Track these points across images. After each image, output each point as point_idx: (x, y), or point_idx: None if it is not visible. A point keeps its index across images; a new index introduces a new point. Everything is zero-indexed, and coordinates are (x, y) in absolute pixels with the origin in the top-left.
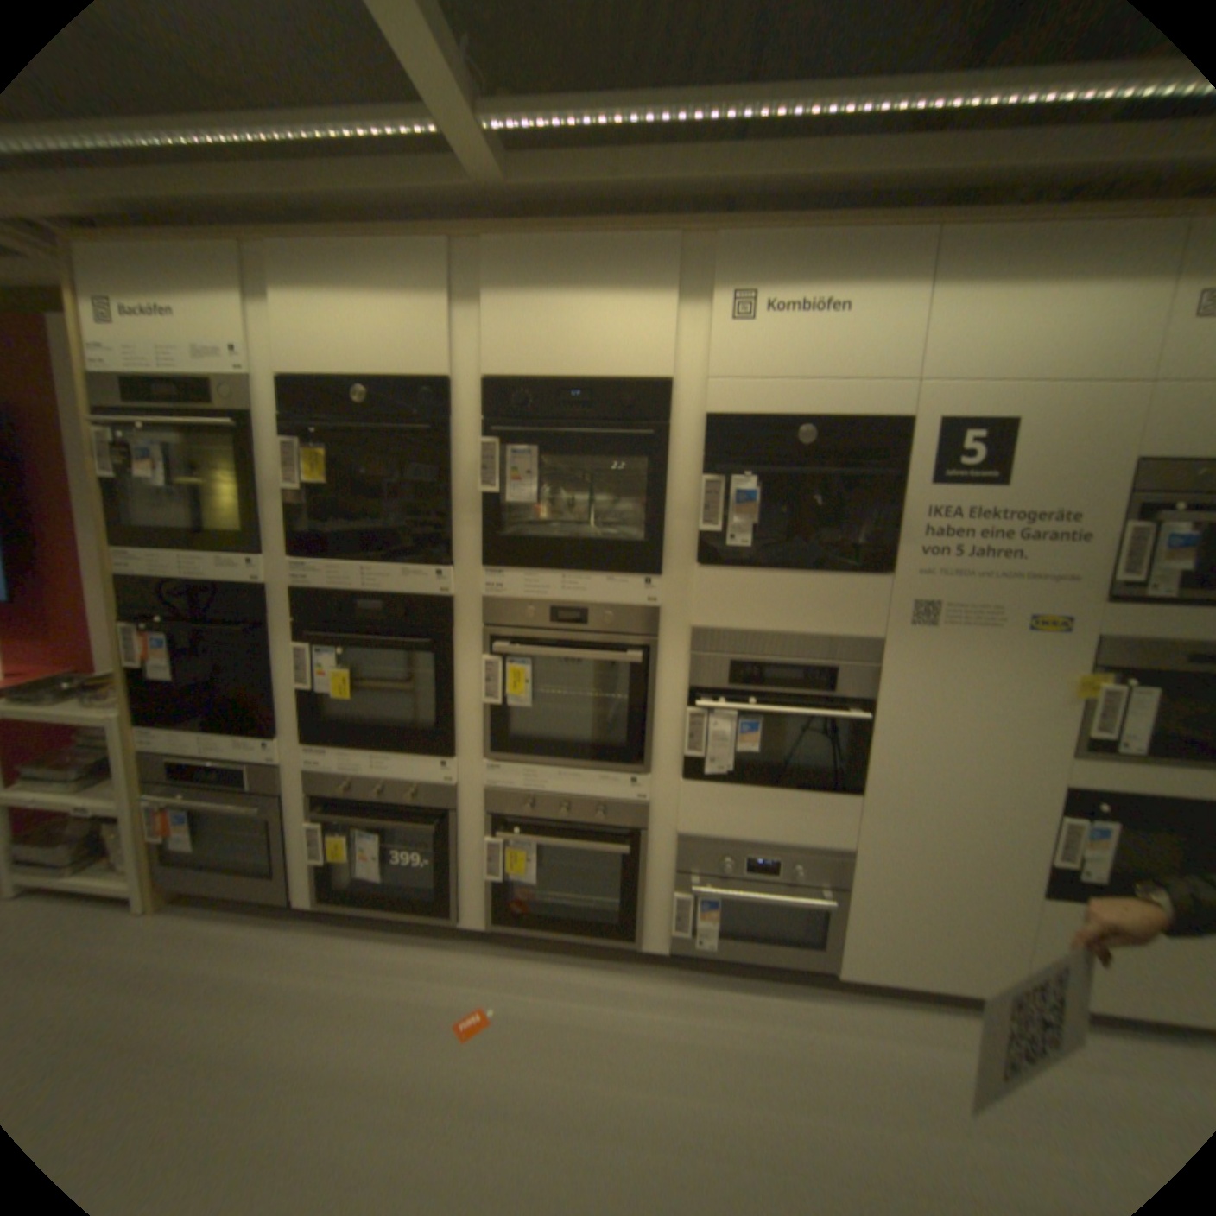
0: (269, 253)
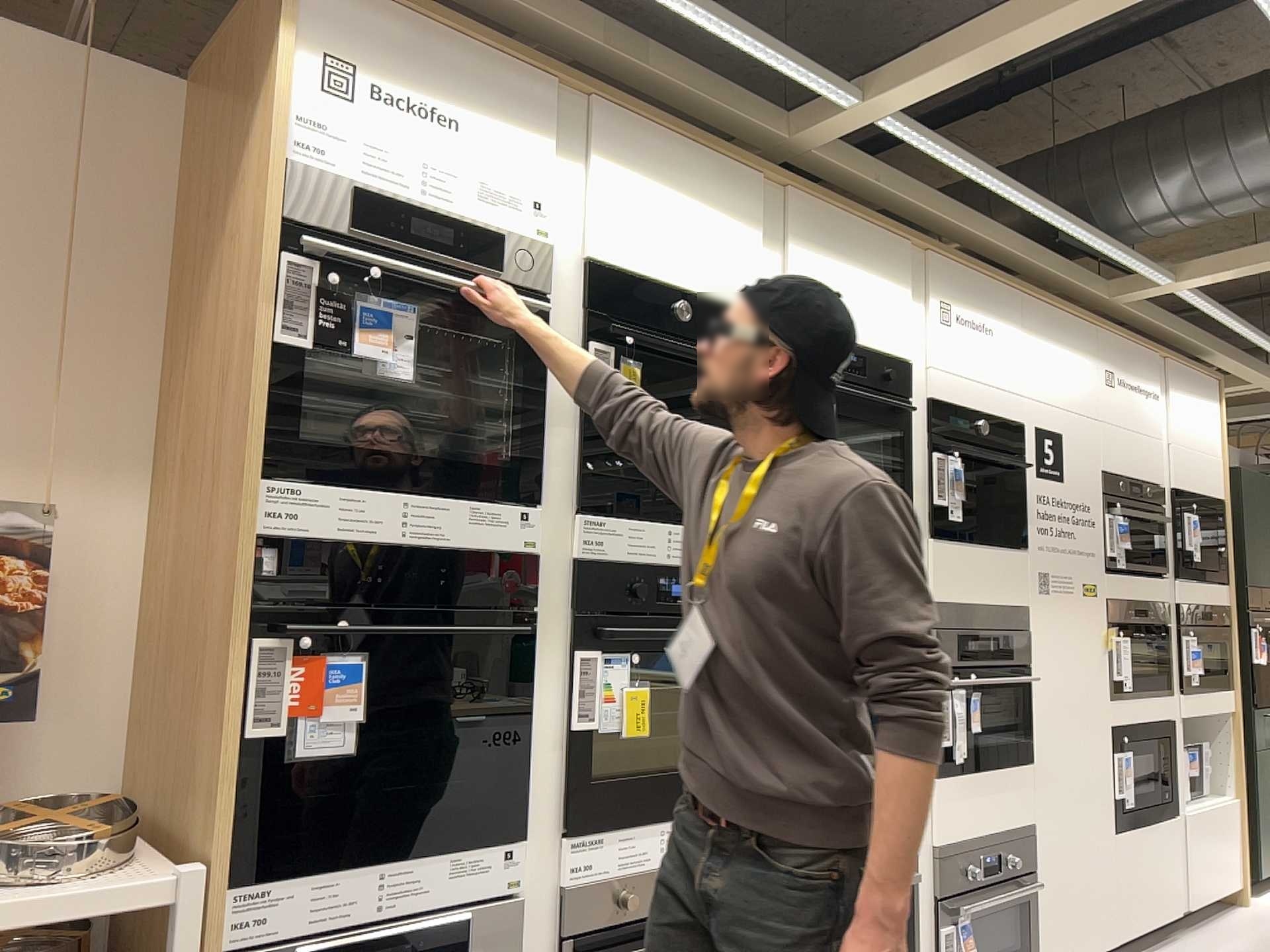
0: (601, 126)
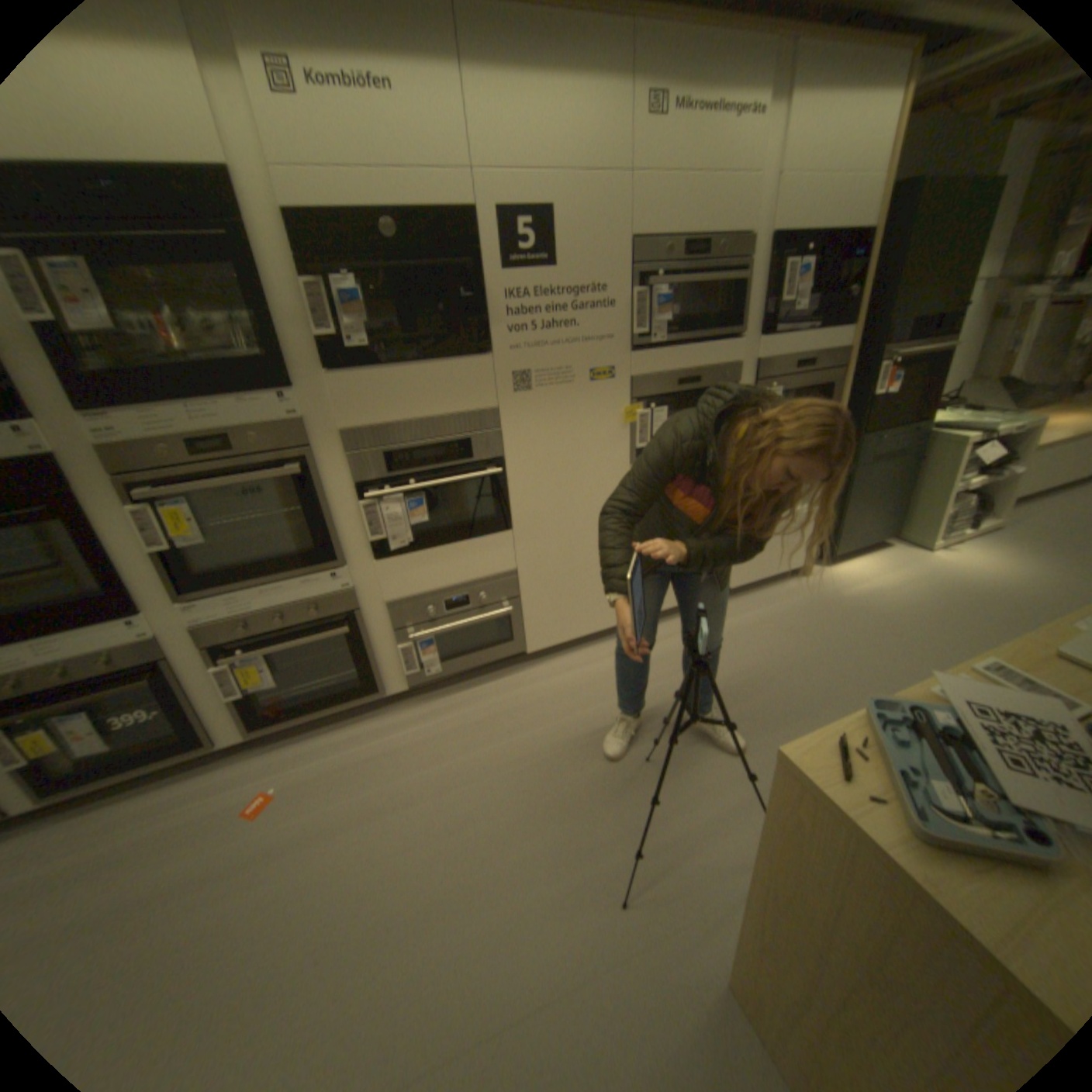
0: None
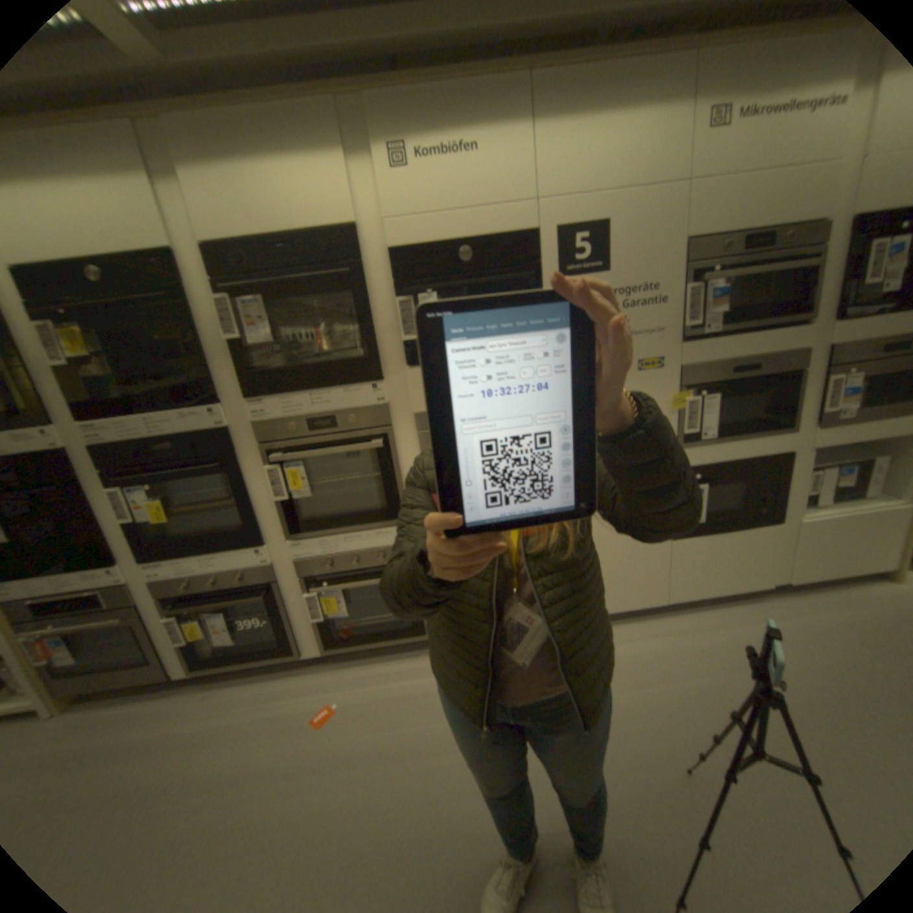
0: None
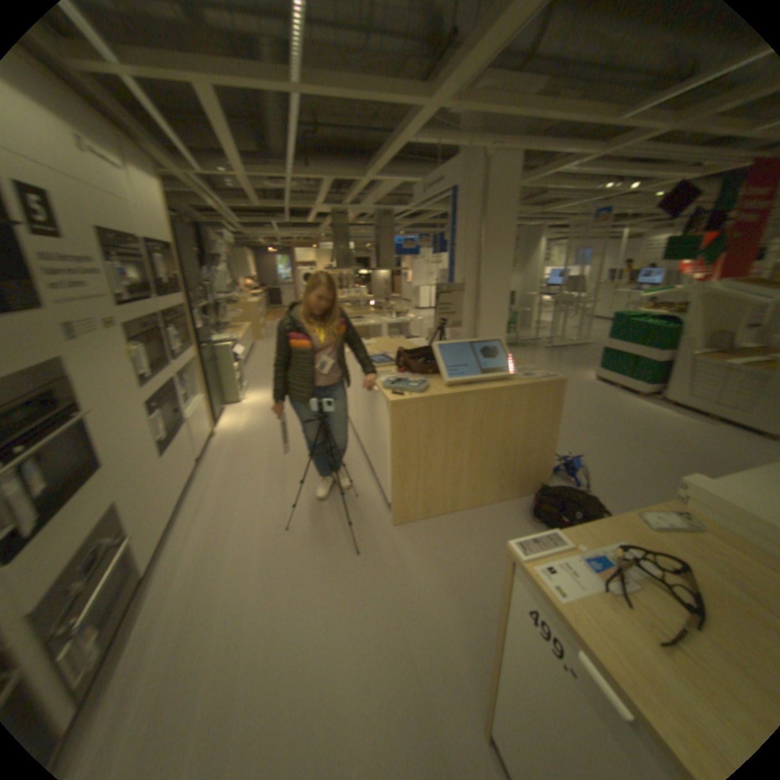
0: None
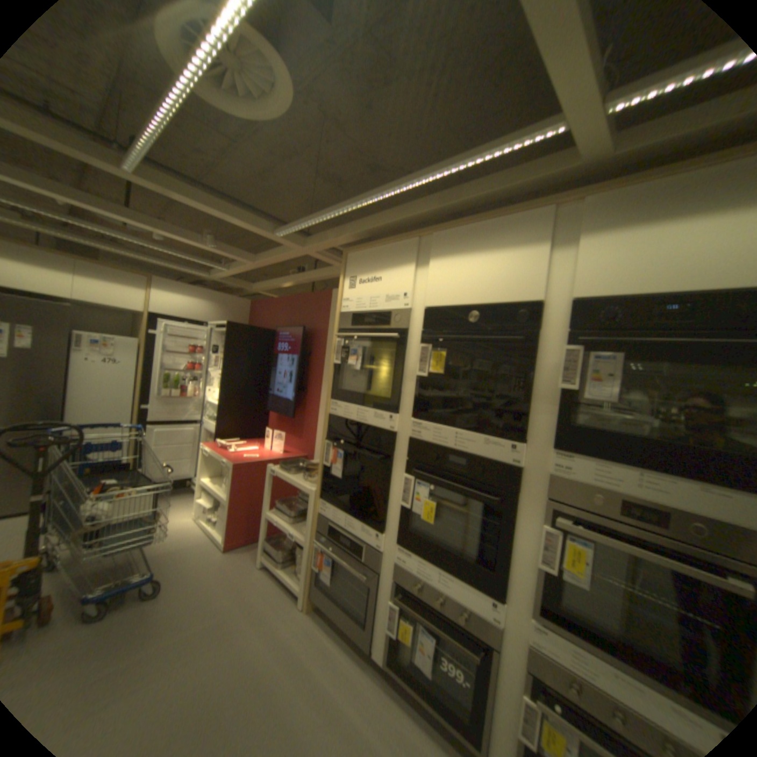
0: (434, 240)
